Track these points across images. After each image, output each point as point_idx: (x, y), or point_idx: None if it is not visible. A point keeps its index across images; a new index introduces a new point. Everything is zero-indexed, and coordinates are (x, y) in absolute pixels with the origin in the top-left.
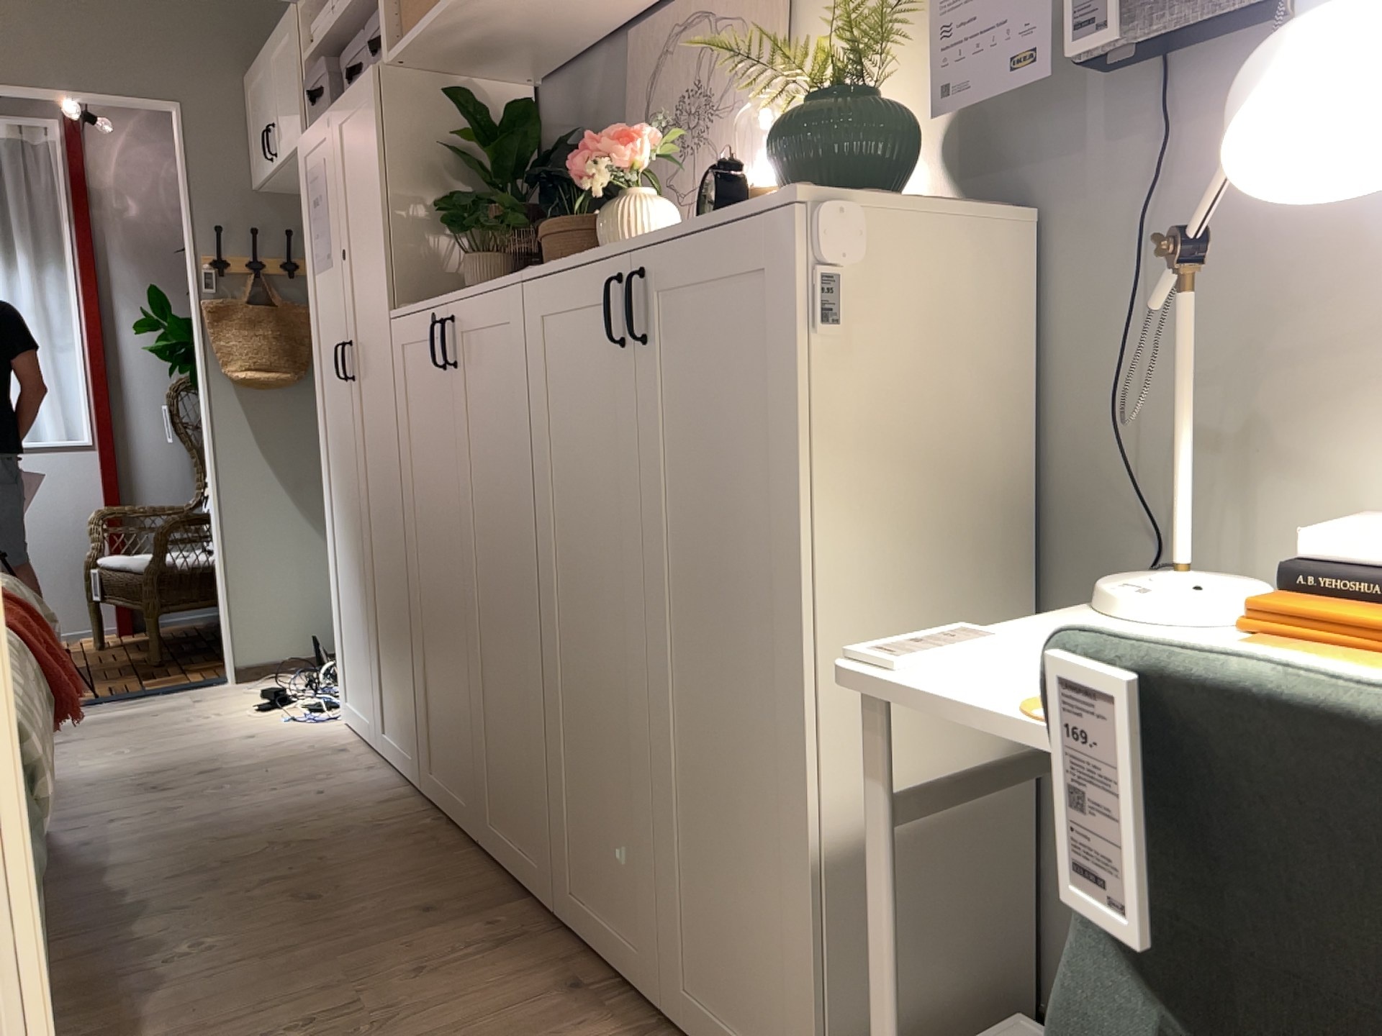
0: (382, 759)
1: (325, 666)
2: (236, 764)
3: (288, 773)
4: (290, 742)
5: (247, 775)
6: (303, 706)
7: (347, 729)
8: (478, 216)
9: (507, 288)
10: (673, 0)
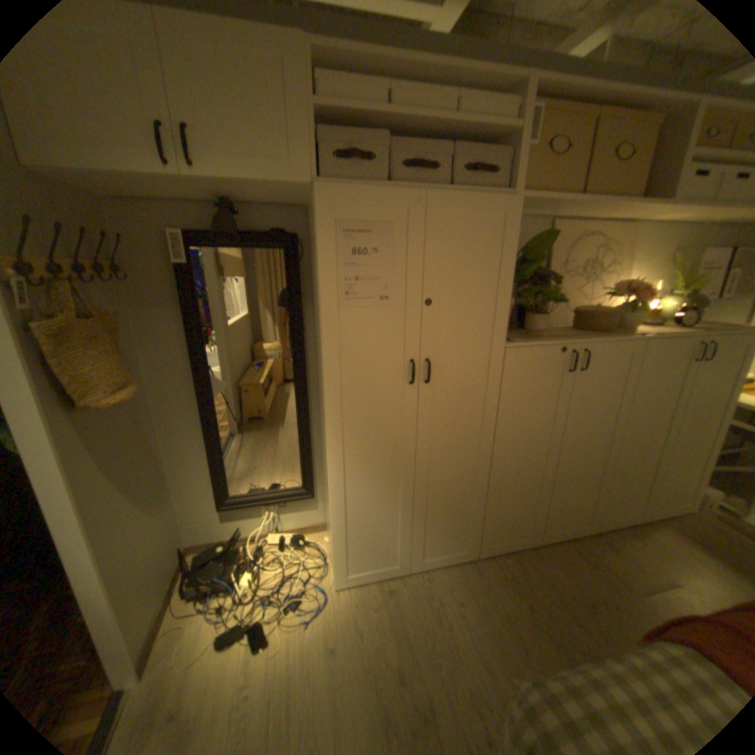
0: (415, 574)
1: (224, 590)
2: (393, 657)
3: (421, 622)
4: (360, 623)
5: (417, 648)
6: (277, 617)
7: (354, 588)
8: (558, 298)
9: (640, 341)
10: (579, 218)
